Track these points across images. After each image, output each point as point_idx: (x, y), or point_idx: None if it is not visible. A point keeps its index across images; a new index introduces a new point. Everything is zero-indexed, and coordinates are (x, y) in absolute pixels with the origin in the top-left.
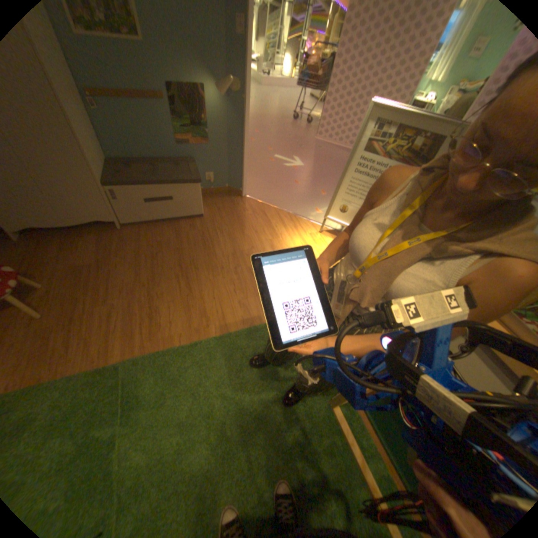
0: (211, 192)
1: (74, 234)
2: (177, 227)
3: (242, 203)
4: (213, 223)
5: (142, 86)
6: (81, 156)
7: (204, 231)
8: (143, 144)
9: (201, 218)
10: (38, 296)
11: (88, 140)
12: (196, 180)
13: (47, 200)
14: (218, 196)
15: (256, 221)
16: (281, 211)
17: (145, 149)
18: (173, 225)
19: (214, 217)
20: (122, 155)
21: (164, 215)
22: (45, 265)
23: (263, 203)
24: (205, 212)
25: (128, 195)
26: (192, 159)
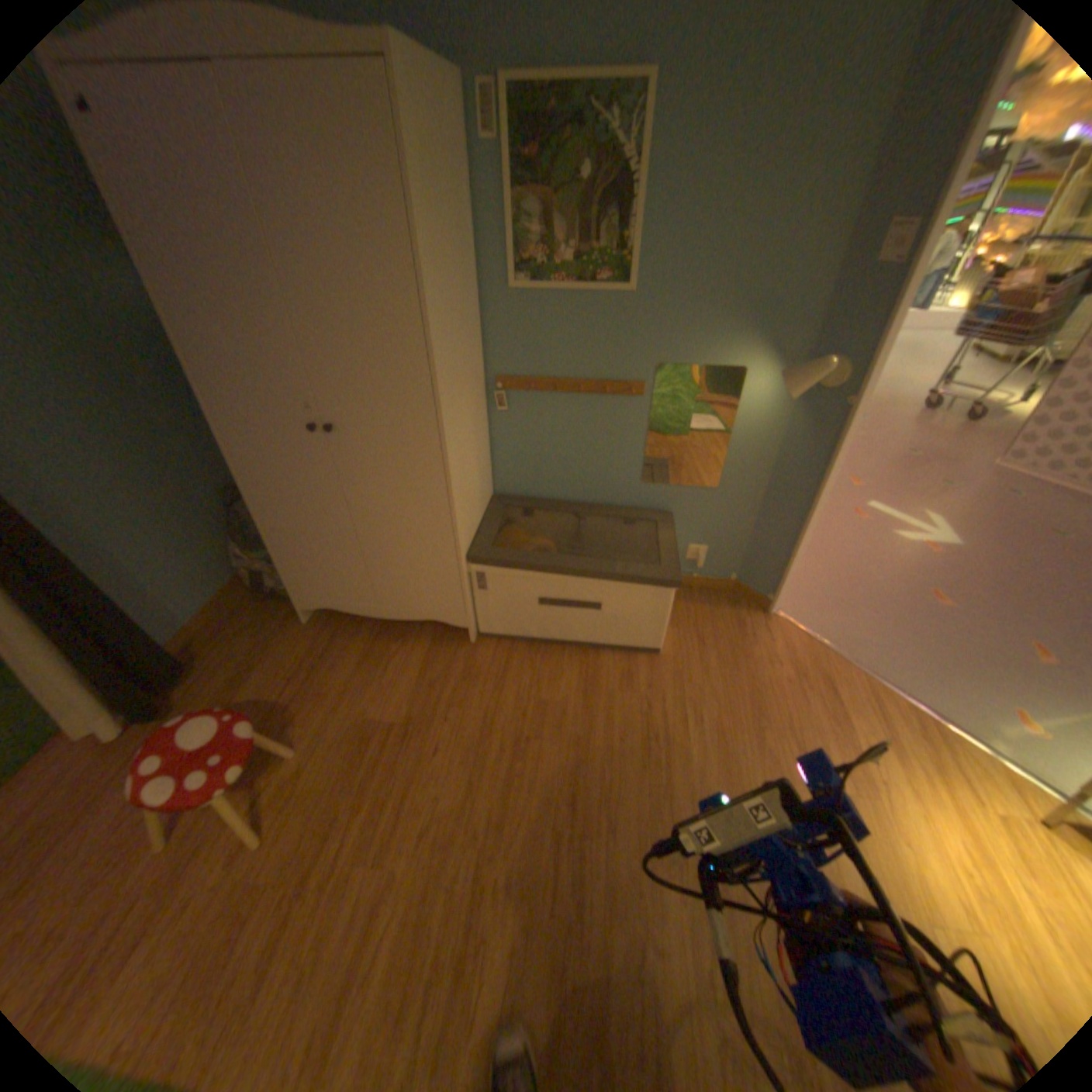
0: (691, 586)
1: (394, 634)
2: (593, 670)
3: (768, 635)
4: (681, 682)
5: (605, 372)
6: (447, 513)
7: (654, 701)
8: (573, 475)
9: (654, 656)
10: (280, 780)
11: (473, 471)
12: (669, 581)
13: (371, 568)
14: (707, 600)
15: (805, 708)
16: (892, 691)
17: (573, 485)
18: (585, 662)
19: (689, 662)
20: (526, 491)
21: (571, 633)
22: (322, 698)
23: (831, 649)
24: (666, 640)
25: (512, 585)
26: (668, 516)
